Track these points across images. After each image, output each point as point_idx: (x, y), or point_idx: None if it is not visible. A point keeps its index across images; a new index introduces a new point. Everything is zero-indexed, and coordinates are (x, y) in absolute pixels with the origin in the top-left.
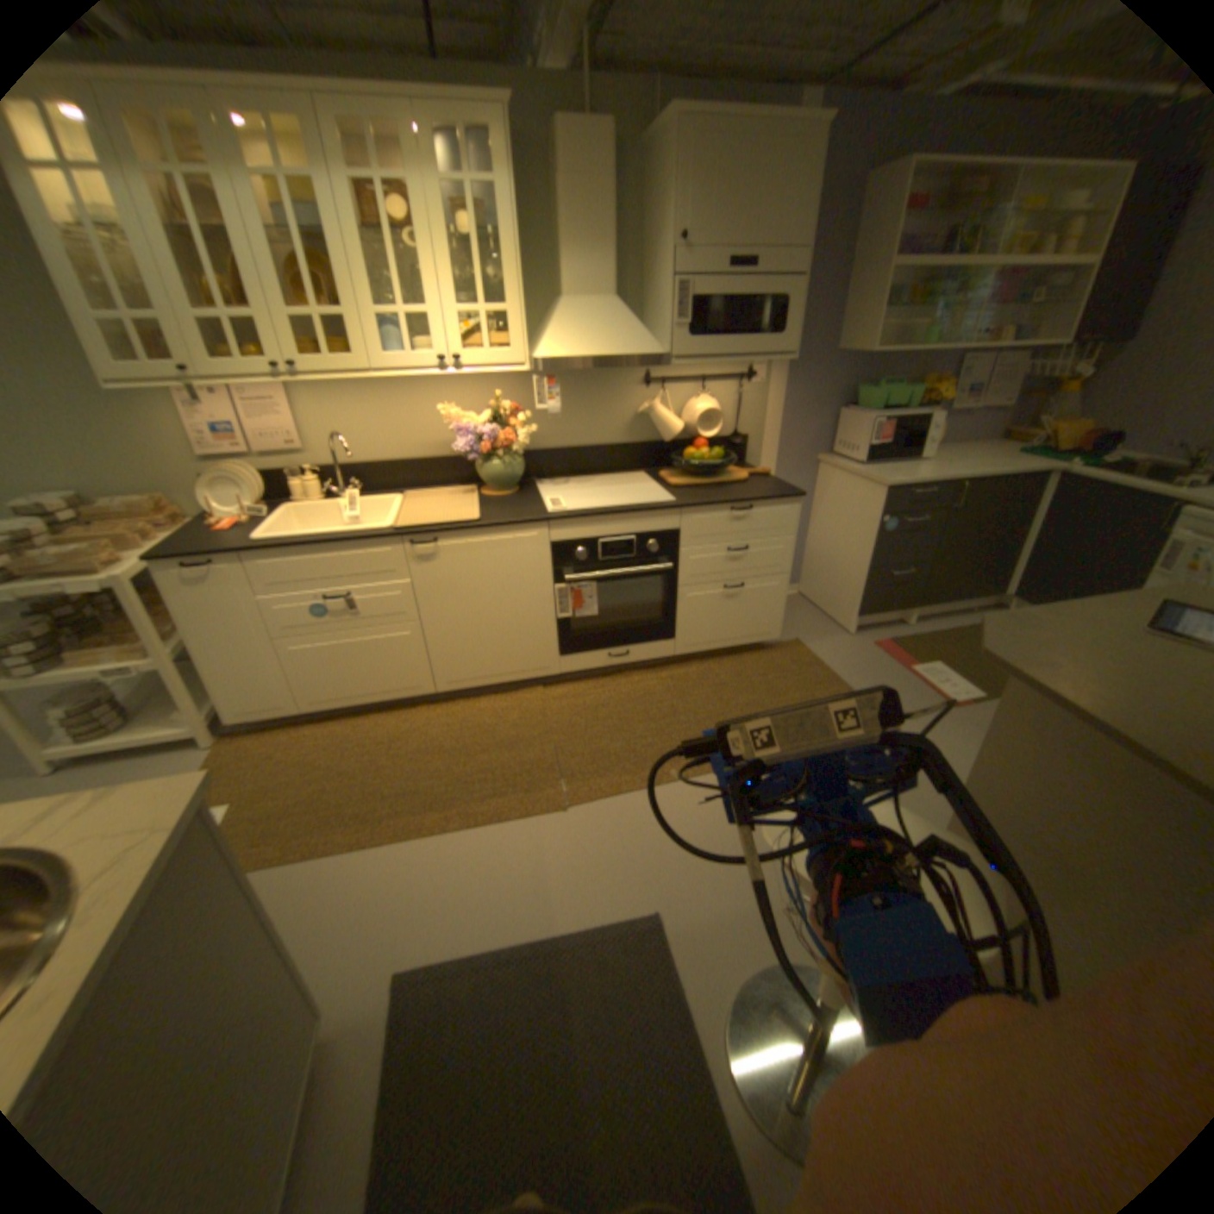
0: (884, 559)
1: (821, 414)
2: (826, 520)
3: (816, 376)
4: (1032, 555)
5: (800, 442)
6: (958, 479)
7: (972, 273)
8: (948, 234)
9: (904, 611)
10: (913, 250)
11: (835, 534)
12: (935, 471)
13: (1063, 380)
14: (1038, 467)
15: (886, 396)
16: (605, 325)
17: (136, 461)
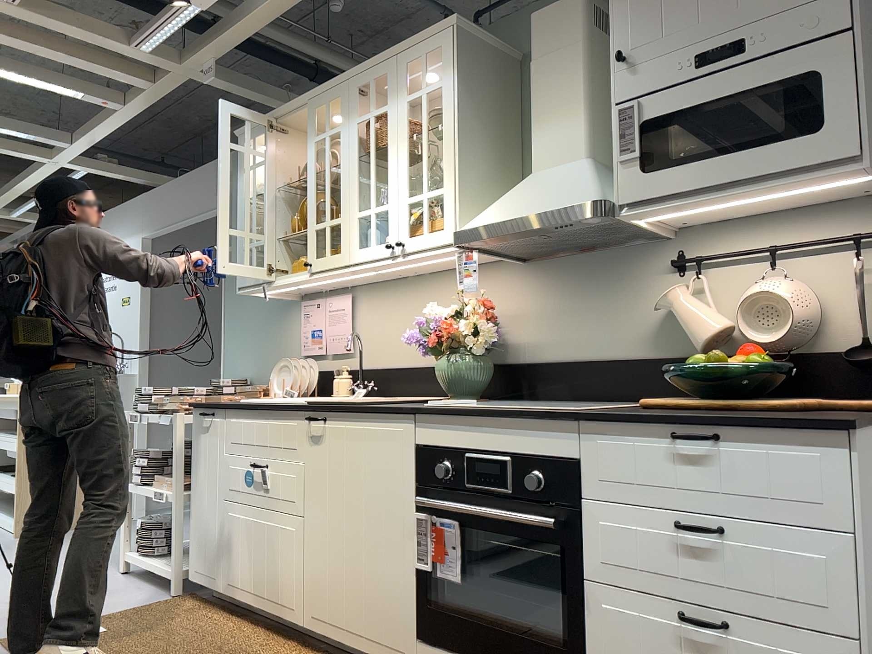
0: None
1: None
2: None
3: None
4: None
5: None
6: None
7: None
8: None
9: None
10: None
11: None
12: None
13: None
14: None
15: None
16: (546, 185)
17: (275, 354)
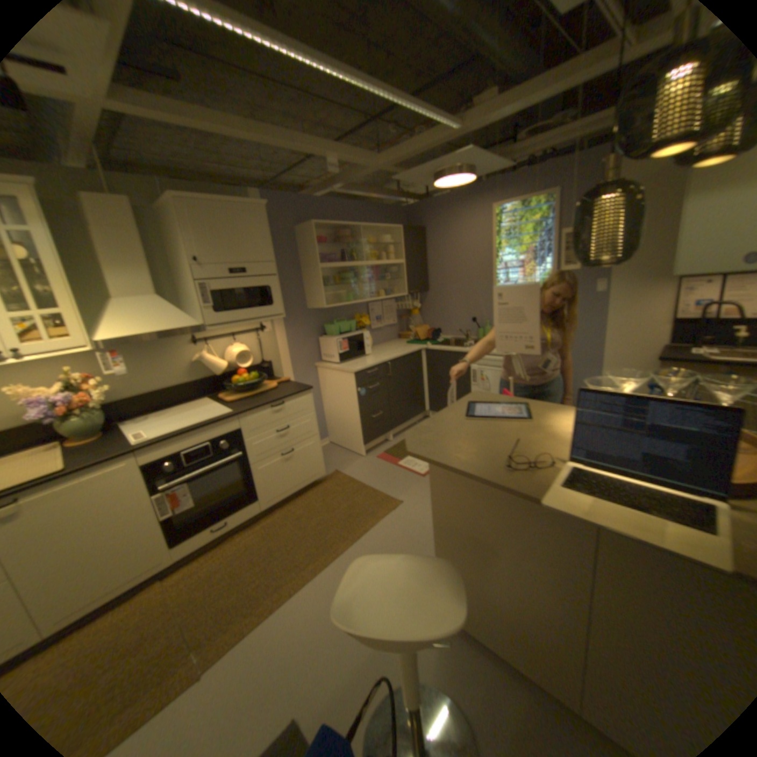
0: (363, 411)
1: (307, 342)
2: (328, 398)
3: (298, 323)
4: (425, 390)
5: (301, 359)
6: (382, 363)
7: (356, 269)
8: (339, 253)
9: (381, 435)
10: (326, 260)
11: (335, 404)
12: (371, 361)
13: (409, 311)
14: (412, 350)
15: (337, 328)
16: (148, 312)
17: None
